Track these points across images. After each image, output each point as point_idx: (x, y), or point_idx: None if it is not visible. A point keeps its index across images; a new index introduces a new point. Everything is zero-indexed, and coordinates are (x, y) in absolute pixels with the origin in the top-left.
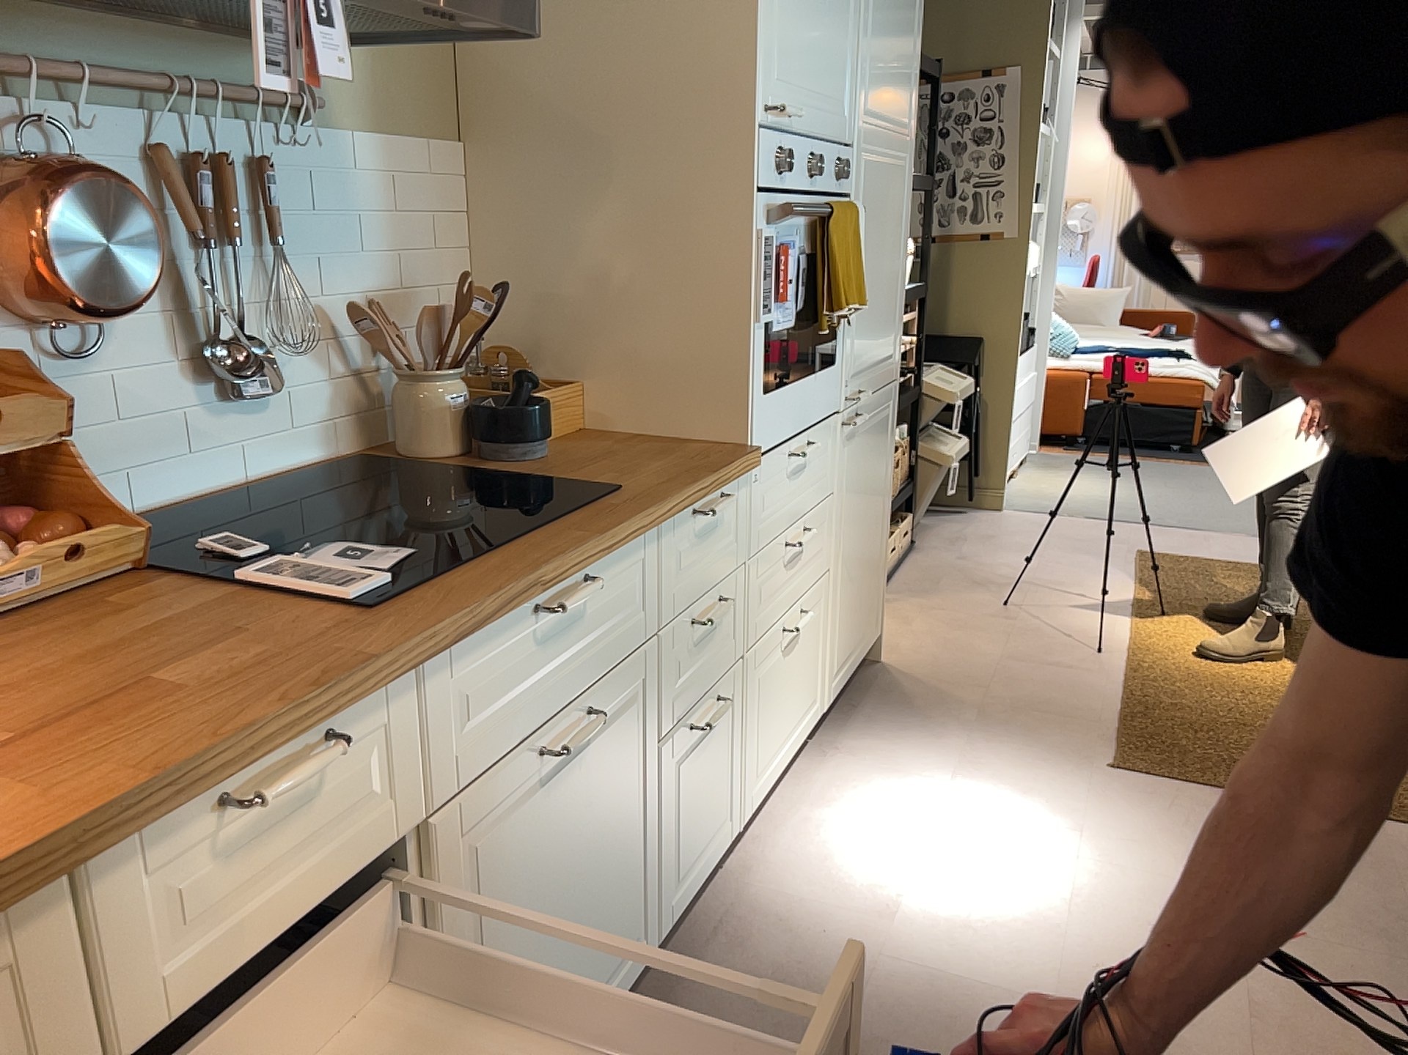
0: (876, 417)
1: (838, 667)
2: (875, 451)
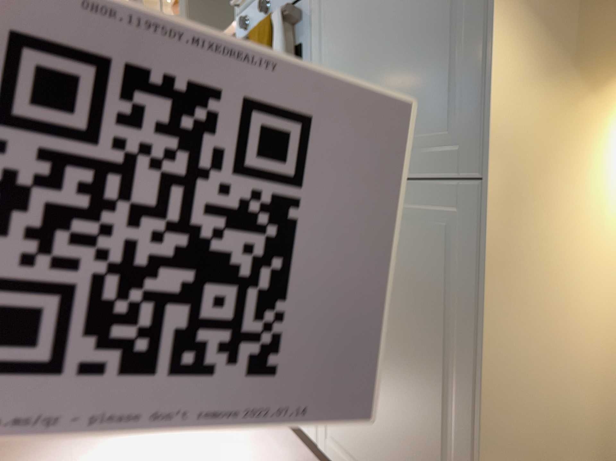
0: (408, 217)
1: (343, 451)
2: (407, 265)
